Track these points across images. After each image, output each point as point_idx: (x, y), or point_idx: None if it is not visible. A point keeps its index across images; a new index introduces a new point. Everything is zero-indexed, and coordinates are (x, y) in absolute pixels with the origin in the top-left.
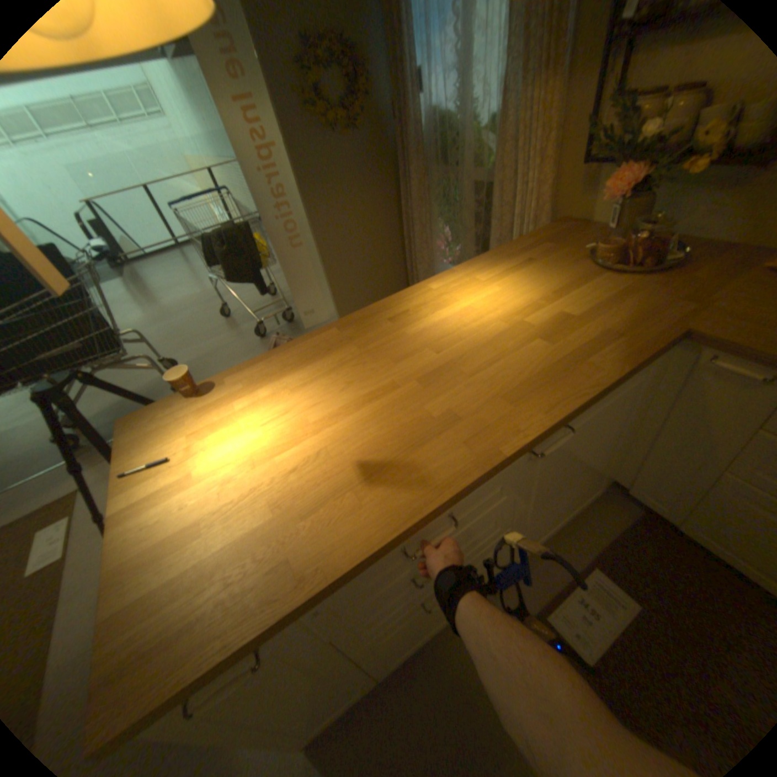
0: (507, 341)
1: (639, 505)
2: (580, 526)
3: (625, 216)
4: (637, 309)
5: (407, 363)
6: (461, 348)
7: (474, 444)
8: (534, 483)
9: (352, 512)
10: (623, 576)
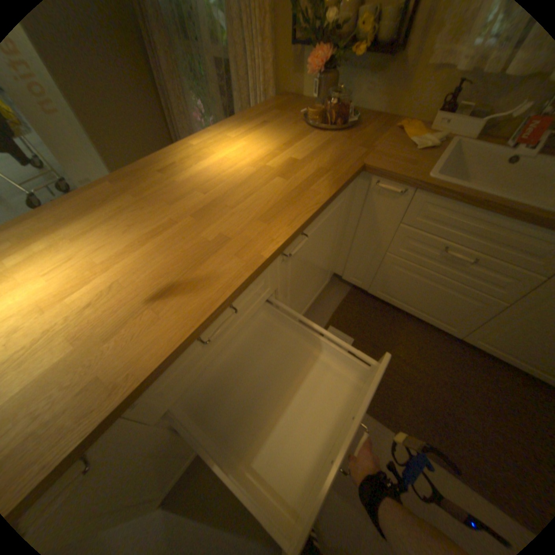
0: (256, 180)
1: (347, 284)
2: (318, 304)
3: (322, 88)
4: (335, 154)
5: (181, 203)
6: (223, 188)
7: (242, 254)
8: (288, 278)
9: (152, 324)
10: (343, 325)
